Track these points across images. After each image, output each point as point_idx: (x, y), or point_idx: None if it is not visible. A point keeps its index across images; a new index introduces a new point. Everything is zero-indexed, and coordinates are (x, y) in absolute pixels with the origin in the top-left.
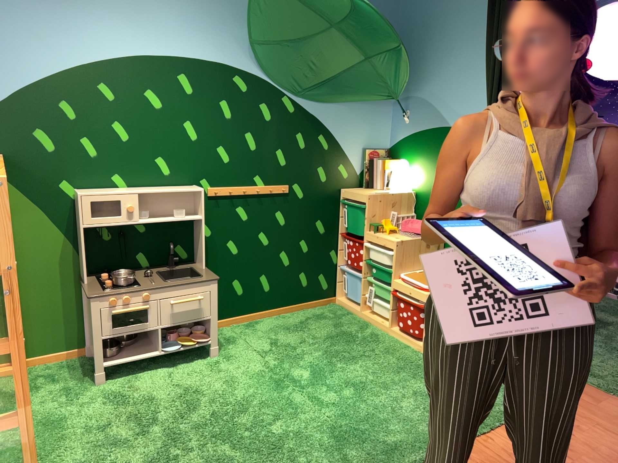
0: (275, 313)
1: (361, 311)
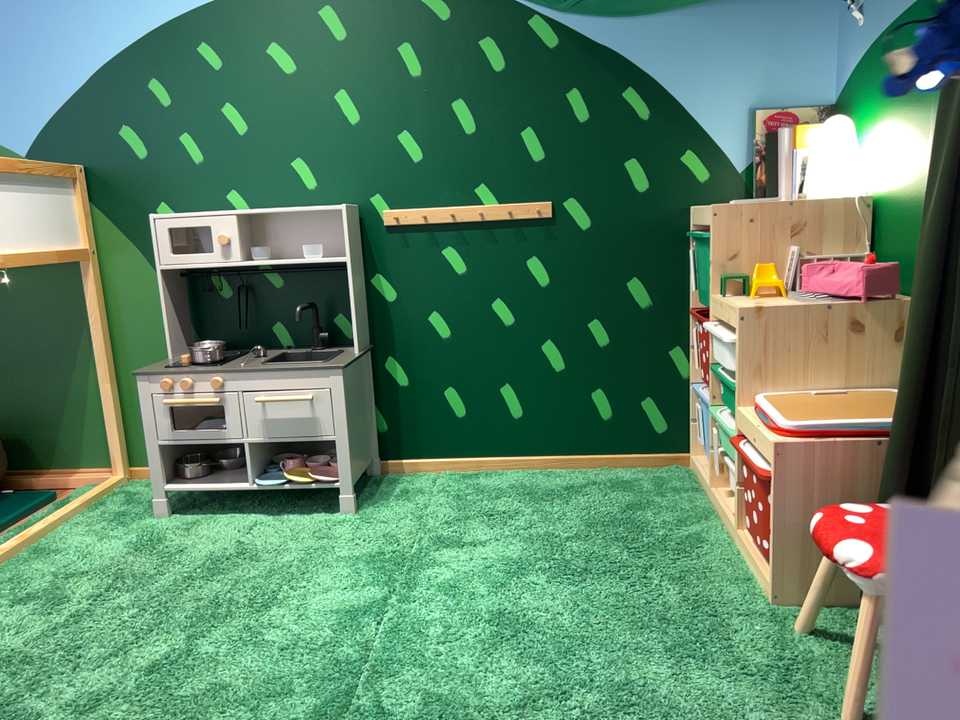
0: (532, 468)
1: (706, 489)
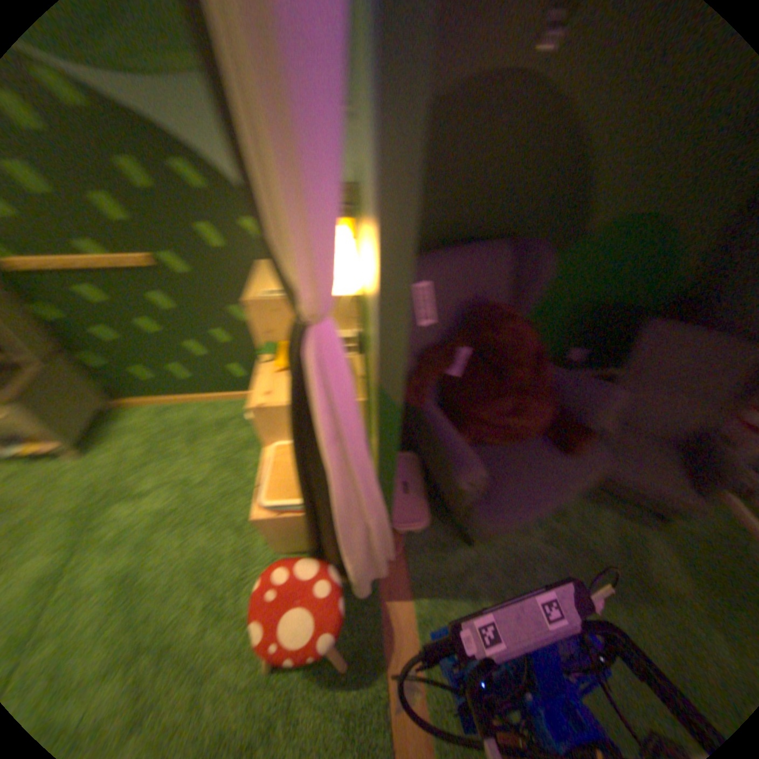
0: (206, 403)
1: None
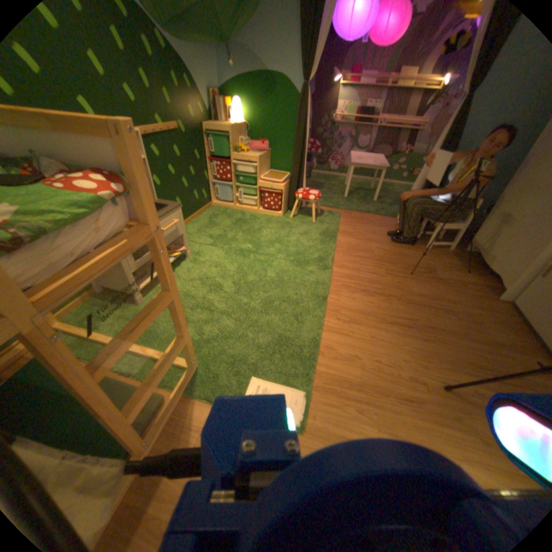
0: (187, 221)
1: (233, 205)
